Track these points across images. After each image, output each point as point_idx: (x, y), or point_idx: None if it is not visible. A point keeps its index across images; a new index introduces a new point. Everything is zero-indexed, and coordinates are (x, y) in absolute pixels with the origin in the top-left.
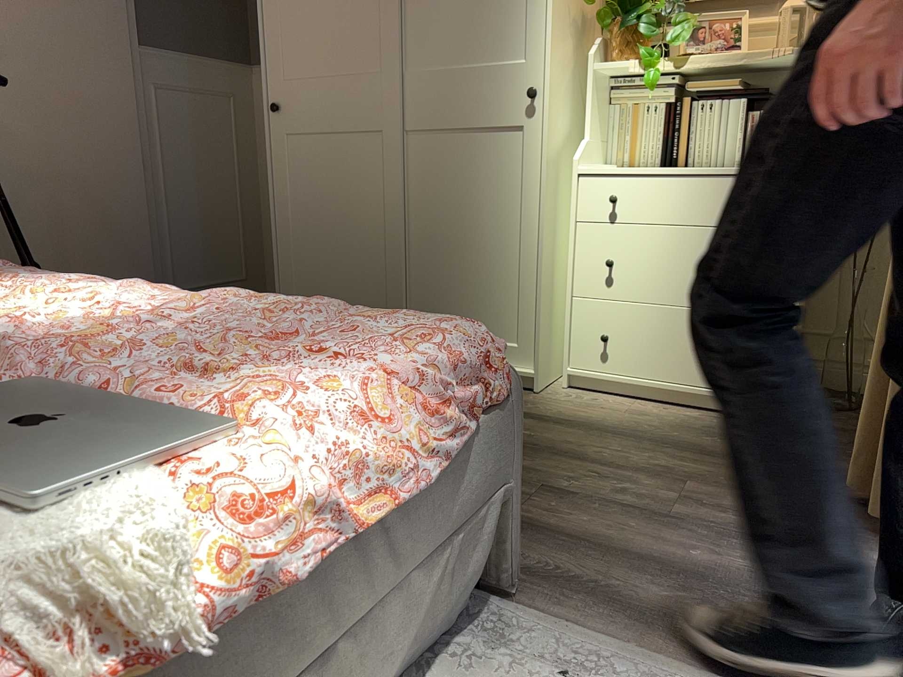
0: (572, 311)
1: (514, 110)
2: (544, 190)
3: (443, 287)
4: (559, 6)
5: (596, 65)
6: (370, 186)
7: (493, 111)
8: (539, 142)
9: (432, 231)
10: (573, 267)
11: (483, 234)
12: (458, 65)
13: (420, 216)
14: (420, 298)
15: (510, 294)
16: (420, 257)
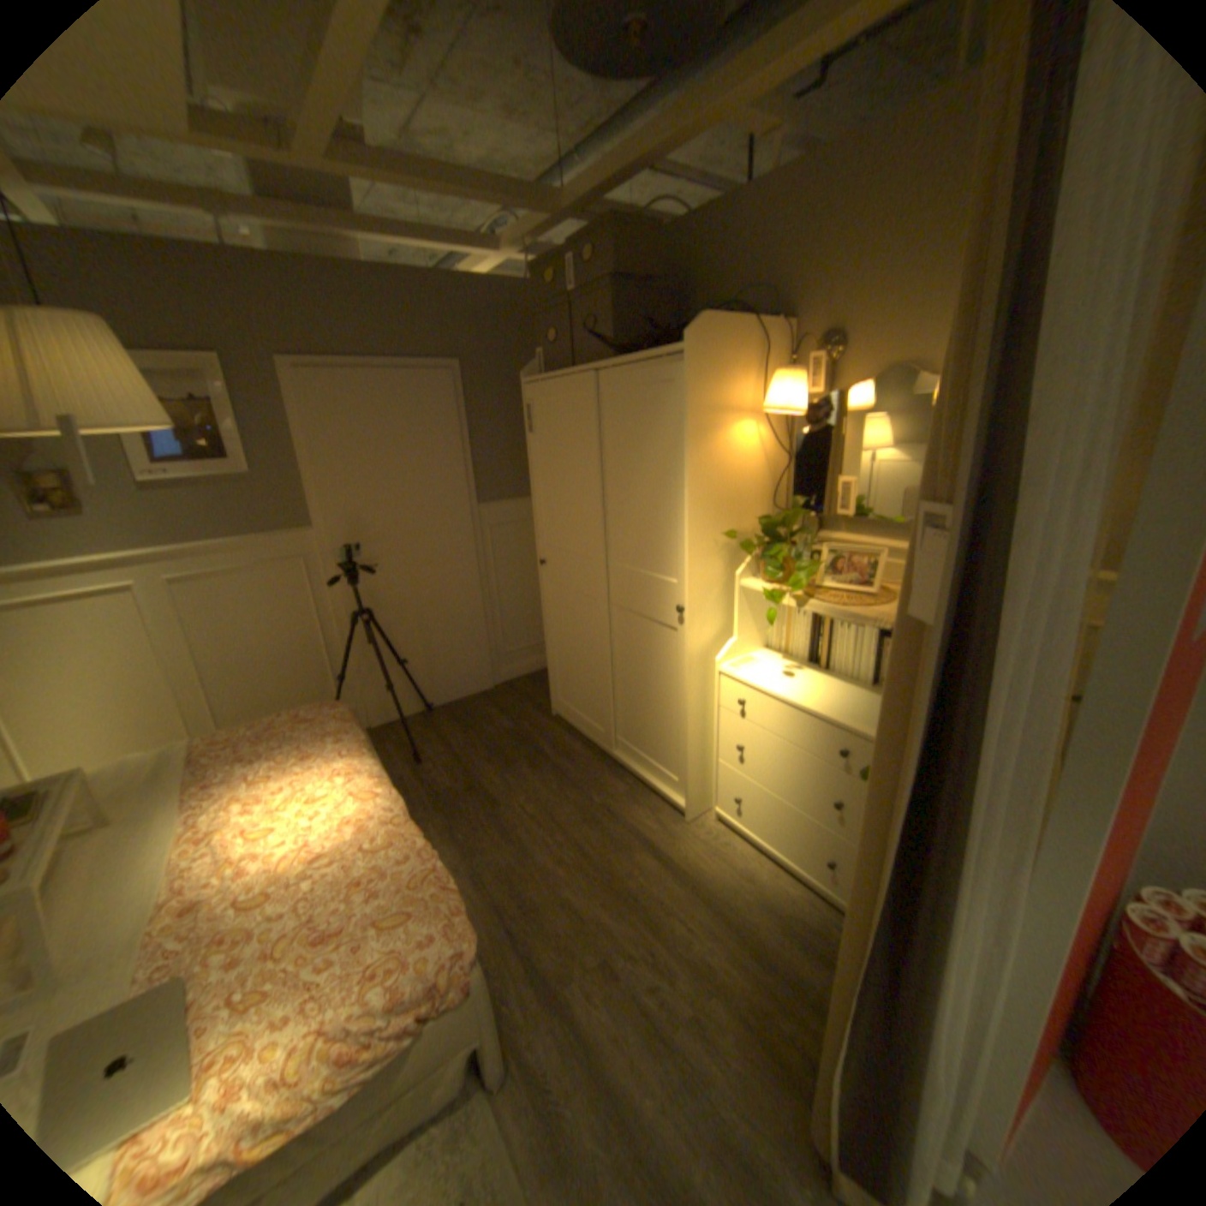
0: (716, 770)
1: (671, 617)
2: (688, 686)
3: (635, 719)
4: (700, 548)
5: (742, 585)
6: (592, 635)
7: (659, 612)
8: (687, 647)
9: (628, 678)
10: (717, 740)
11: (656, 695)
12: (638, 571)
13: (621, 665)
14: (623, 720)
15: (672, 744)
16: (622, 693)
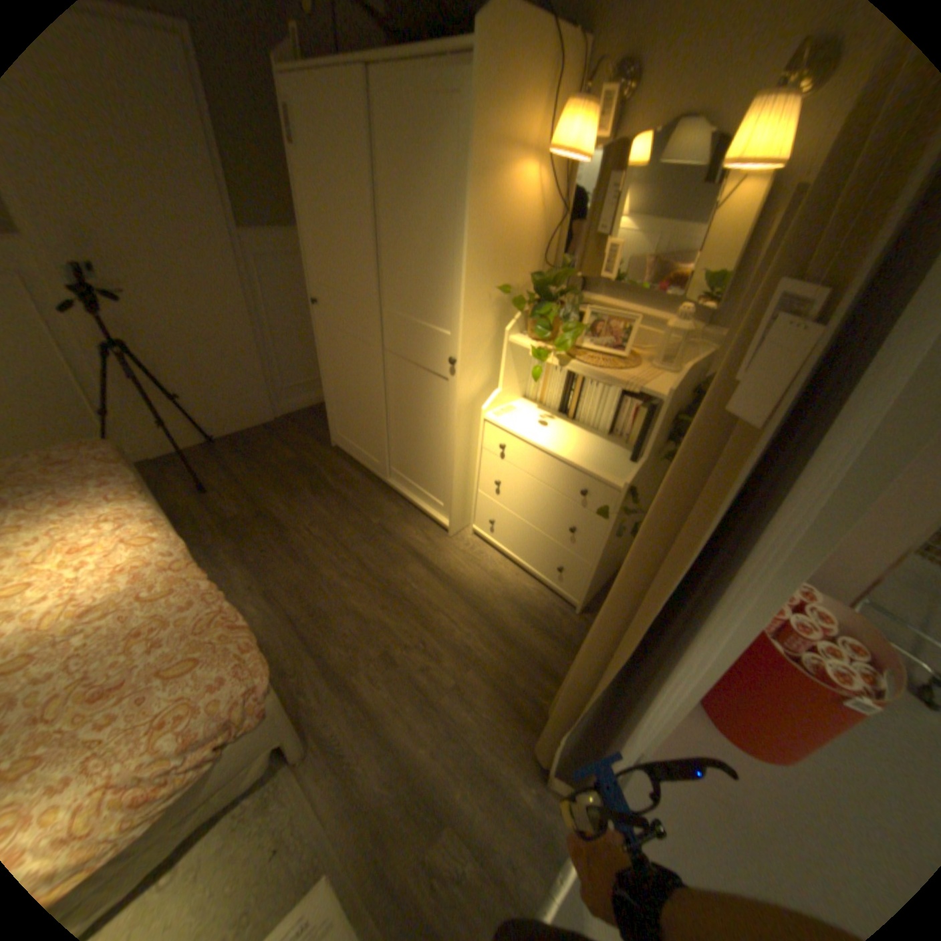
0: (476, 498)
1: (444, 367)
2: (456, 430)
3: (407, 454)
4: (475, 300)
5: (510, 340)
6: (367, 378)
7: (432, 361)
8: (457, 396)
9: (401, 419)
10: (478, 474)
11: (427, 435)
12: (413, 318)
13: (395, 407)
14: (397, 454)
15: (440, 477)
16: (396, 432)
